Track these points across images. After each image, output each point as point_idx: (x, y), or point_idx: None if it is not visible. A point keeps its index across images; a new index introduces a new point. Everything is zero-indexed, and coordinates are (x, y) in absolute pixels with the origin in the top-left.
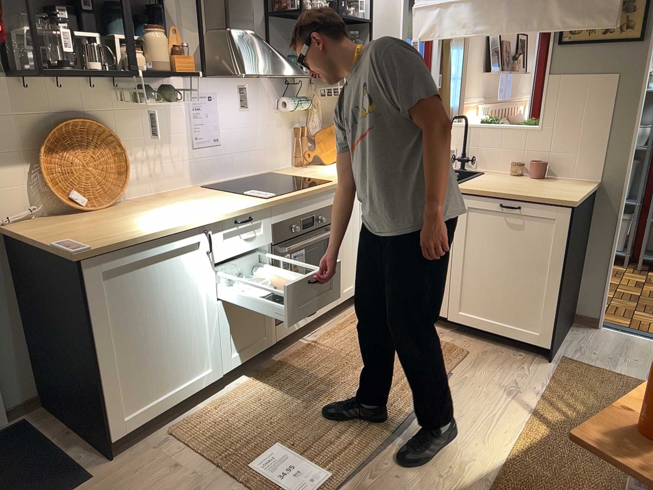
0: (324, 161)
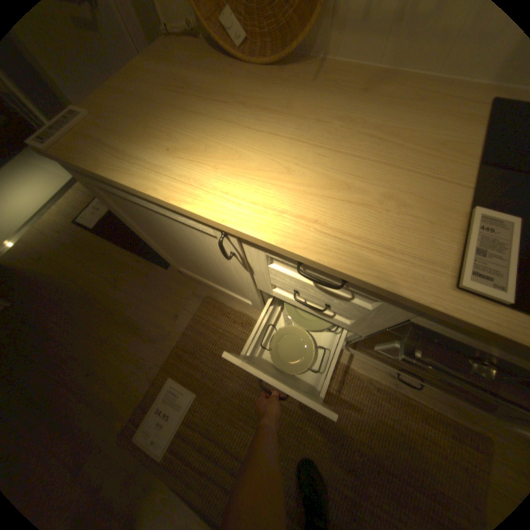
0: None
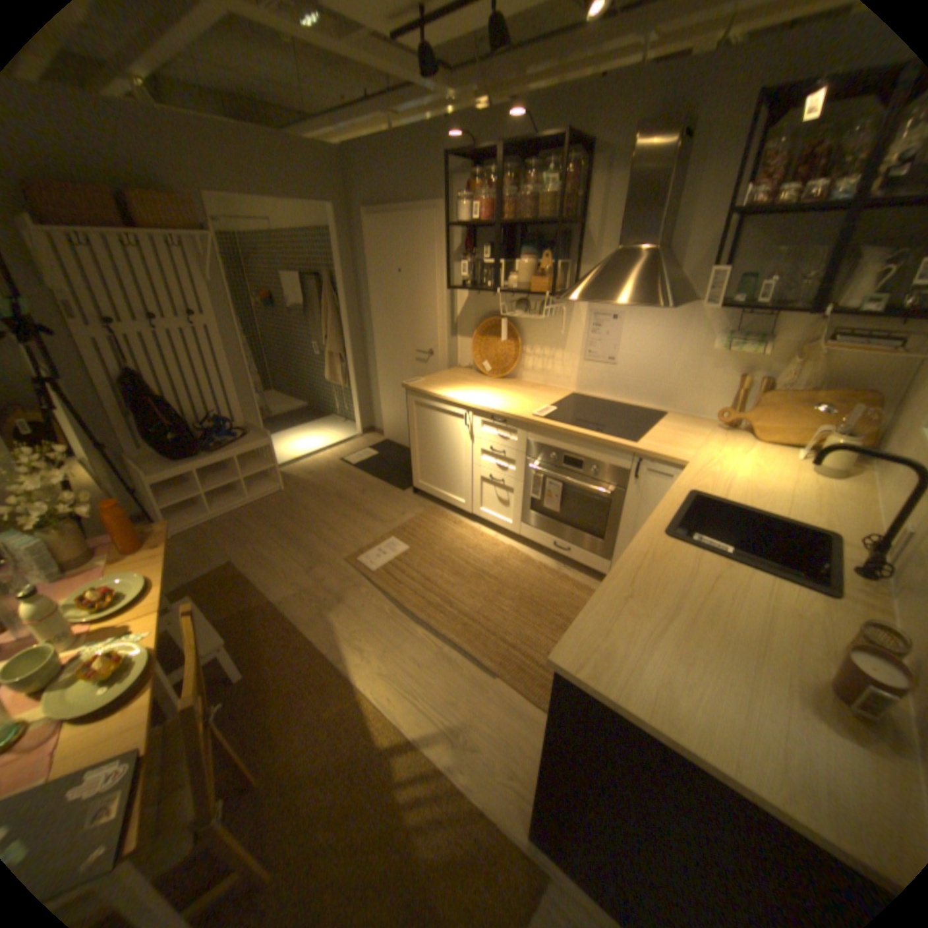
0: (766, 437)
